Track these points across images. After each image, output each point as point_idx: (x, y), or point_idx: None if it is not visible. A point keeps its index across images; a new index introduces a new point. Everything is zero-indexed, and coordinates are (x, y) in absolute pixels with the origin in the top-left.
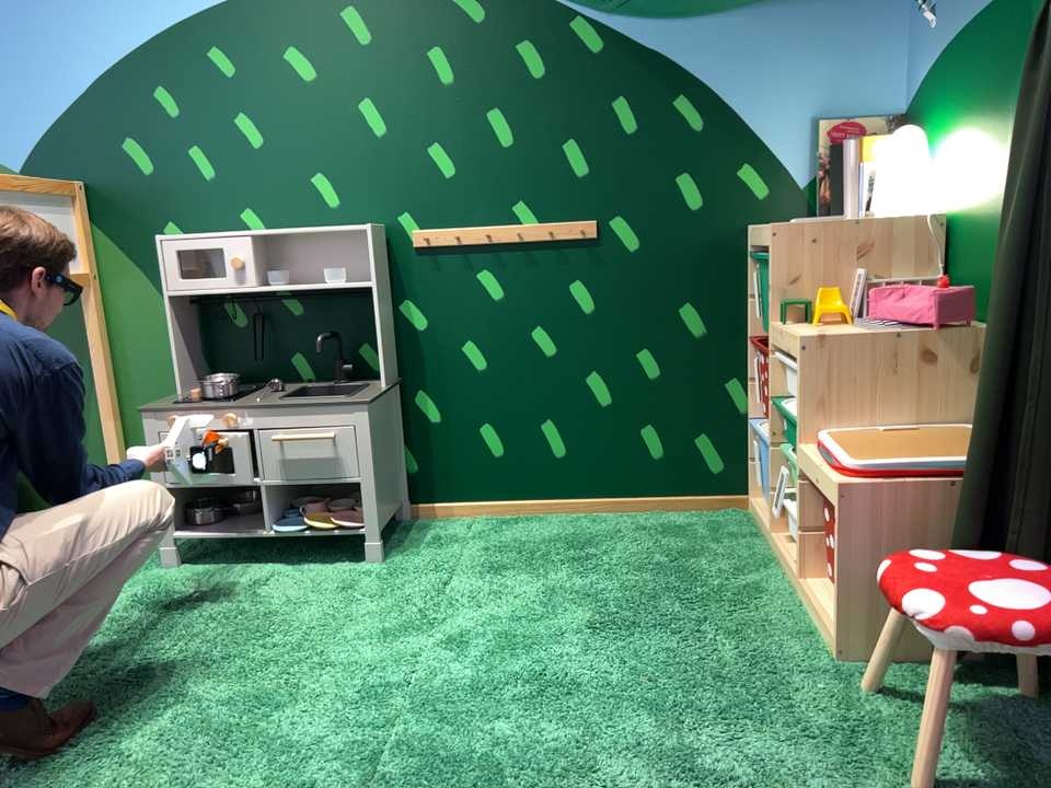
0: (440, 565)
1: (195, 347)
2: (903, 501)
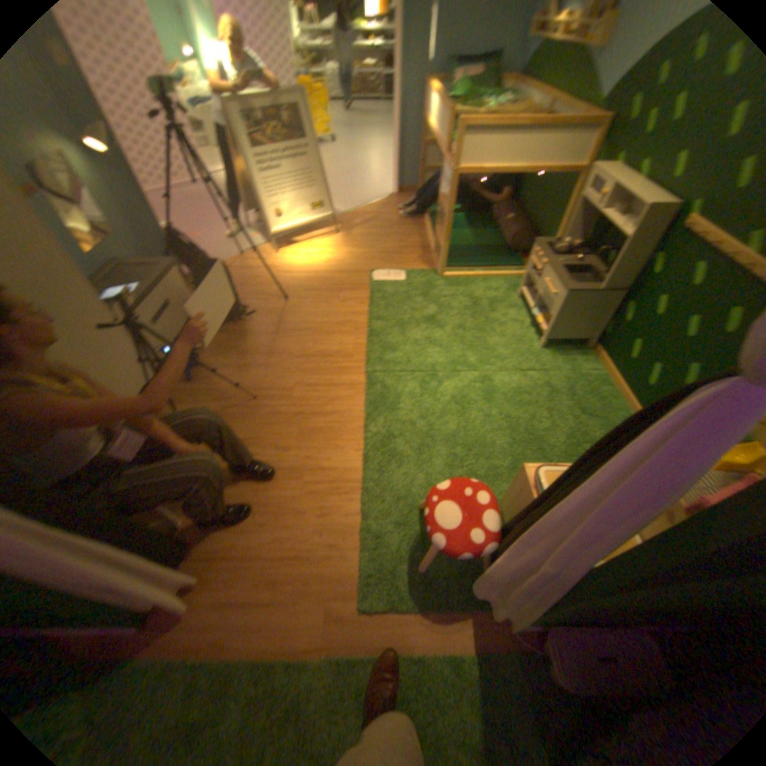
0: (546, 367)
1: (592, 222)
2: (525, 497)
